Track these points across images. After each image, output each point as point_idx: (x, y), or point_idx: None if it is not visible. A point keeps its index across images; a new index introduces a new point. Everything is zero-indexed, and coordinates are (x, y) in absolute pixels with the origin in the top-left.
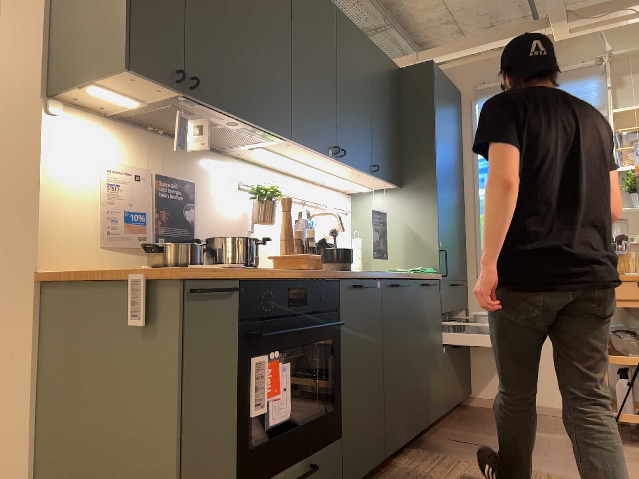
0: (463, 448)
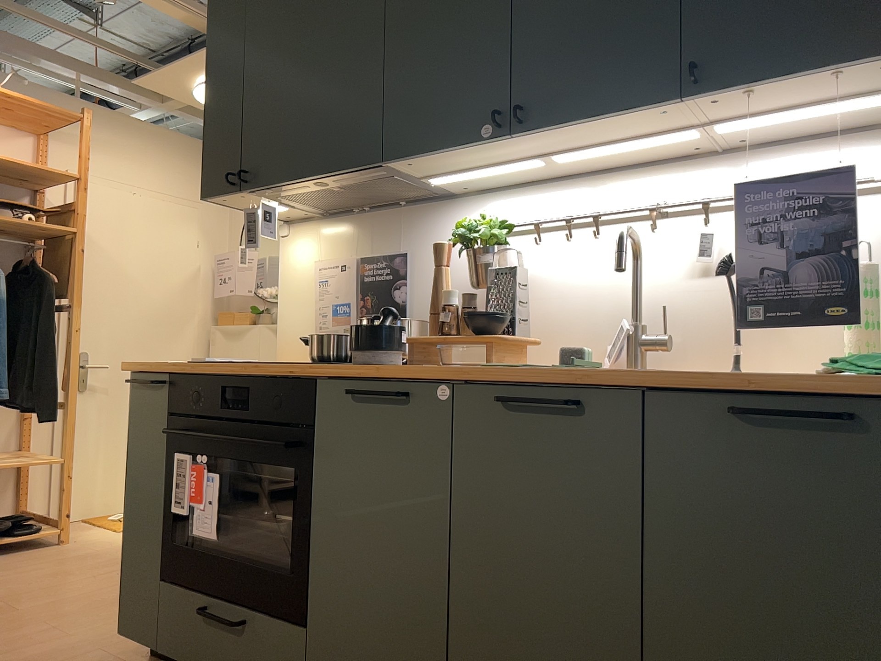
0: None
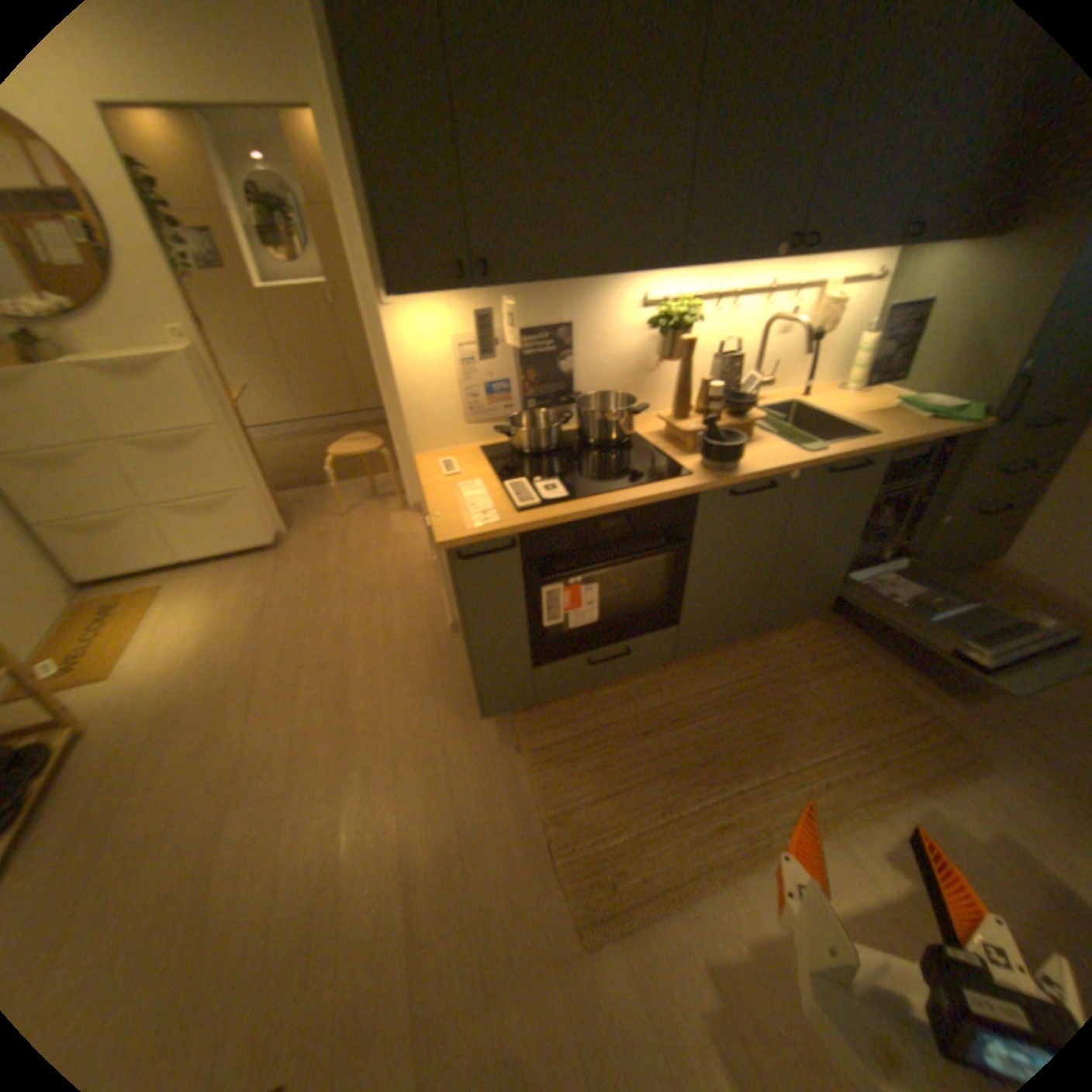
0: (891, 641)
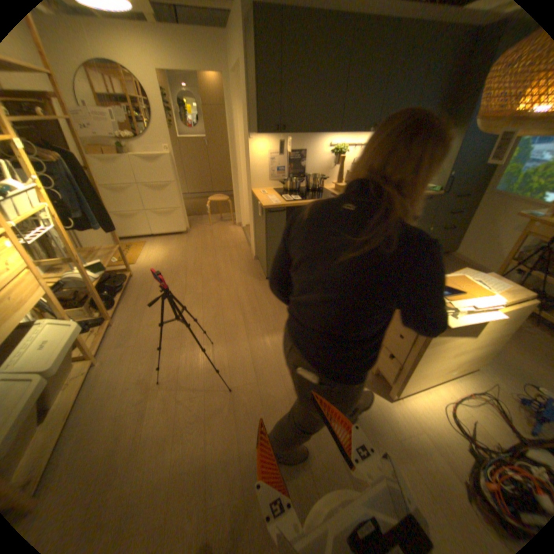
0: None
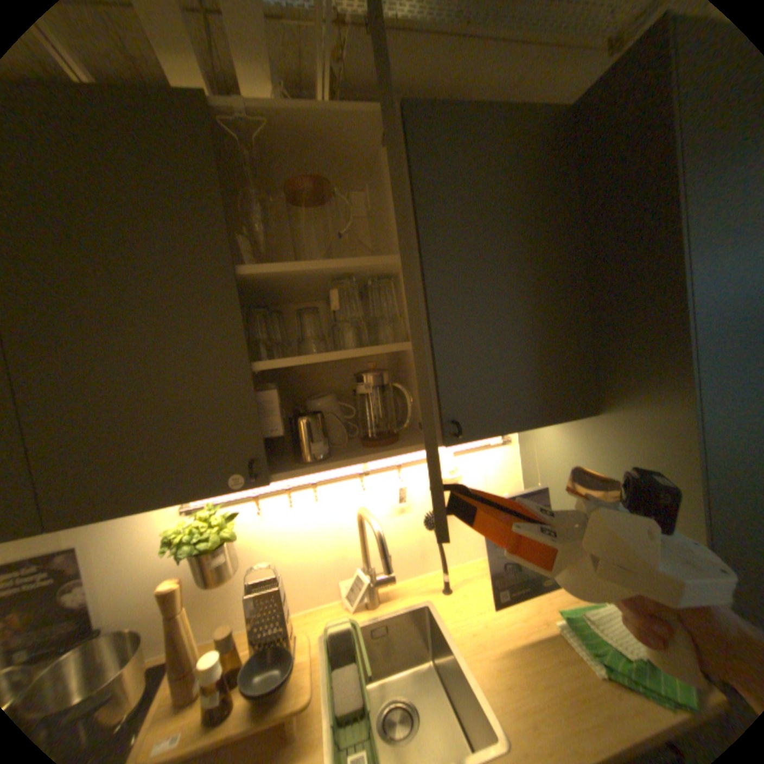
0: None
